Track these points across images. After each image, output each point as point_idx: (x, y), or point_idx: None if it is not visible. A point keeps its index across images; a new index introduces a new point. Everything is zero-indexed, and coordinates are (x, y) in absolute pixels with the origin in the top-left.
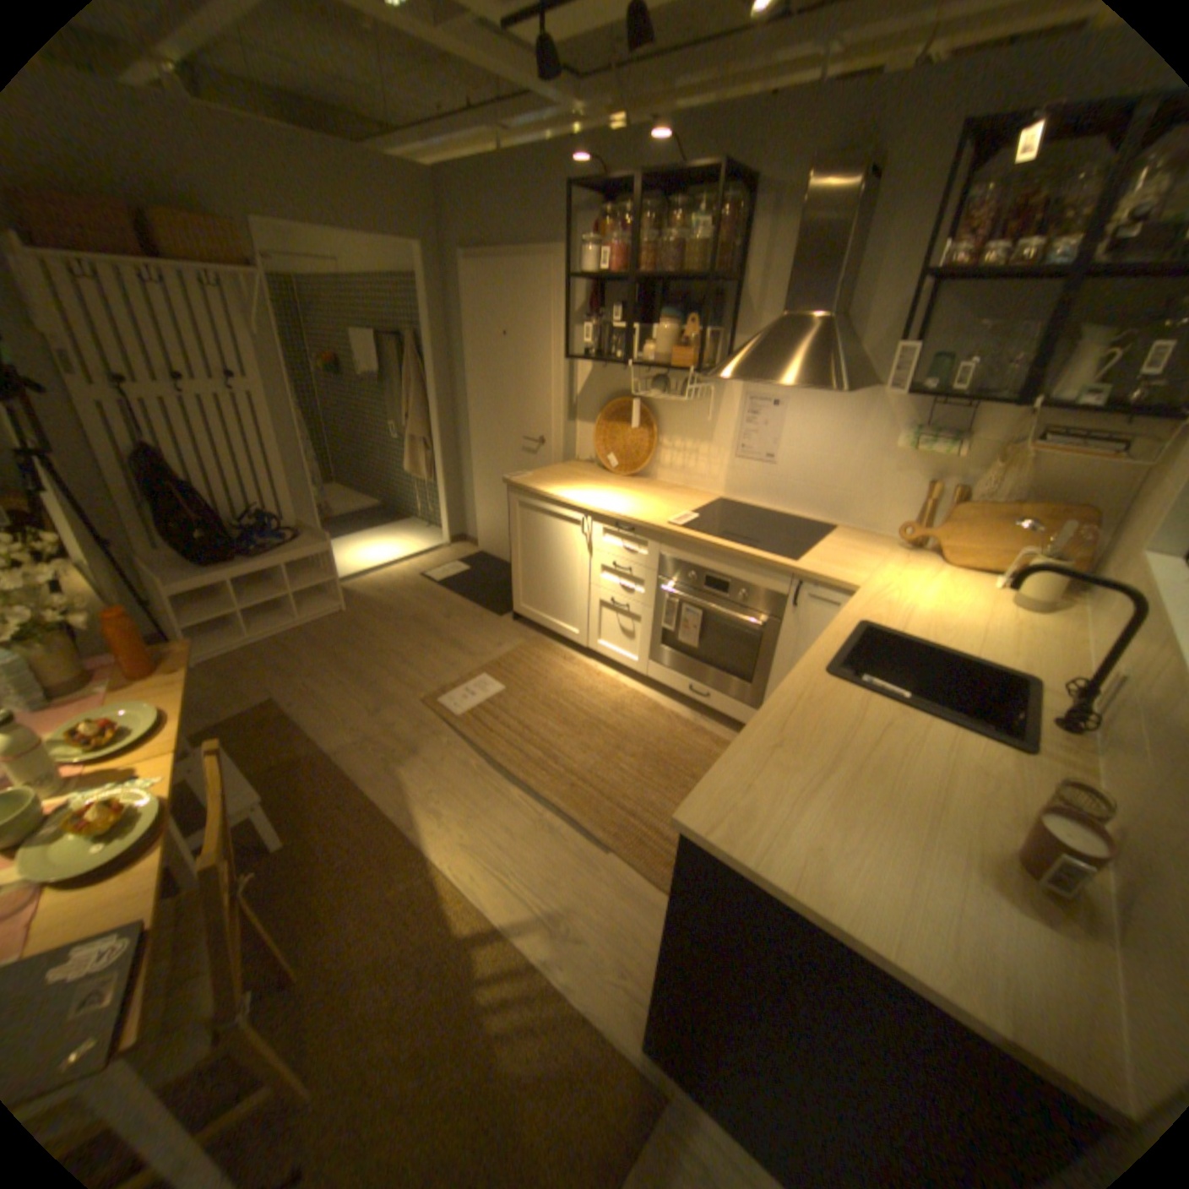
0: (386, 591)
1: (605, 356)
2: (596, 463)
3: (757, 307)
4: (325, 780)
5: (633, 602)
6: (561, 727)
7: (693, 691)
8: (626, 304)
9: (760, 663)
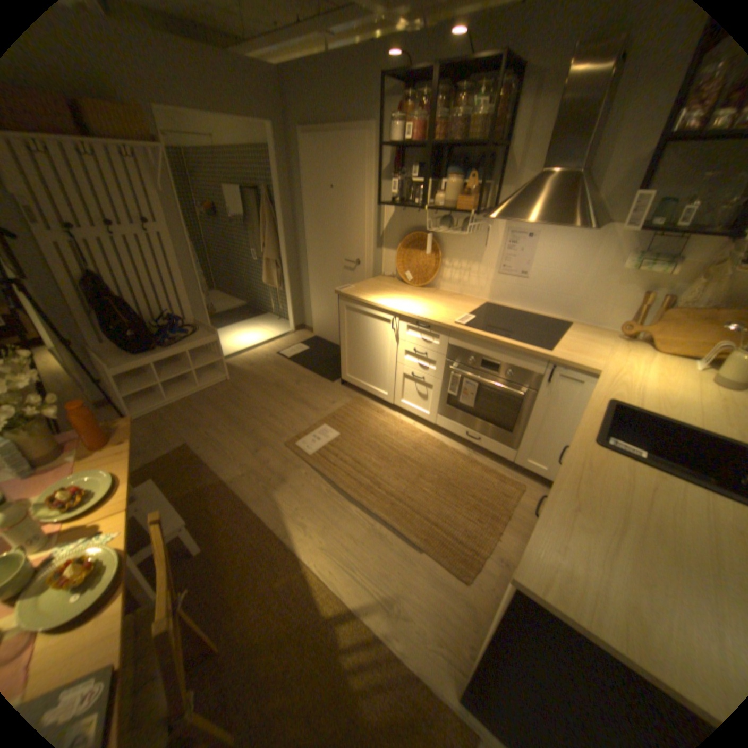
0: (255, 364)
1: (404, 202)
2: (396, 277)
3: (519, 165)
4: (226, 502)
5: (427, 375)
6: (380, 460)
7: (468, 435)
8: (420, 163)
9: (519, 419)
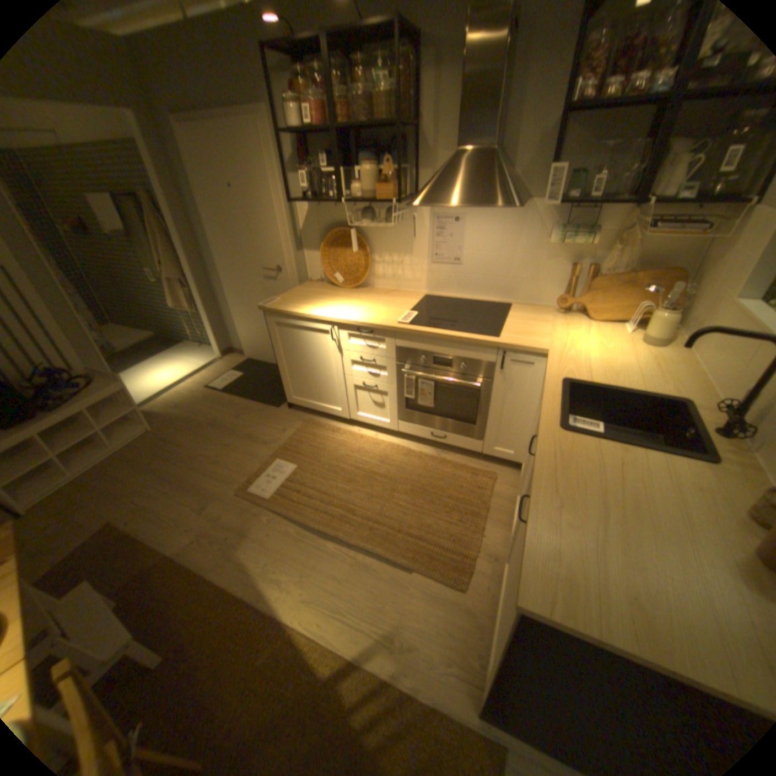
0: (181, 406)
1: (318, 196)
2: (326, 280)
3: (433, 145)
4: (176, 581)
5: (380, 383)
6: (349, 484)
7: (434, 436)
8: (327, 151)
9: (479, 410)
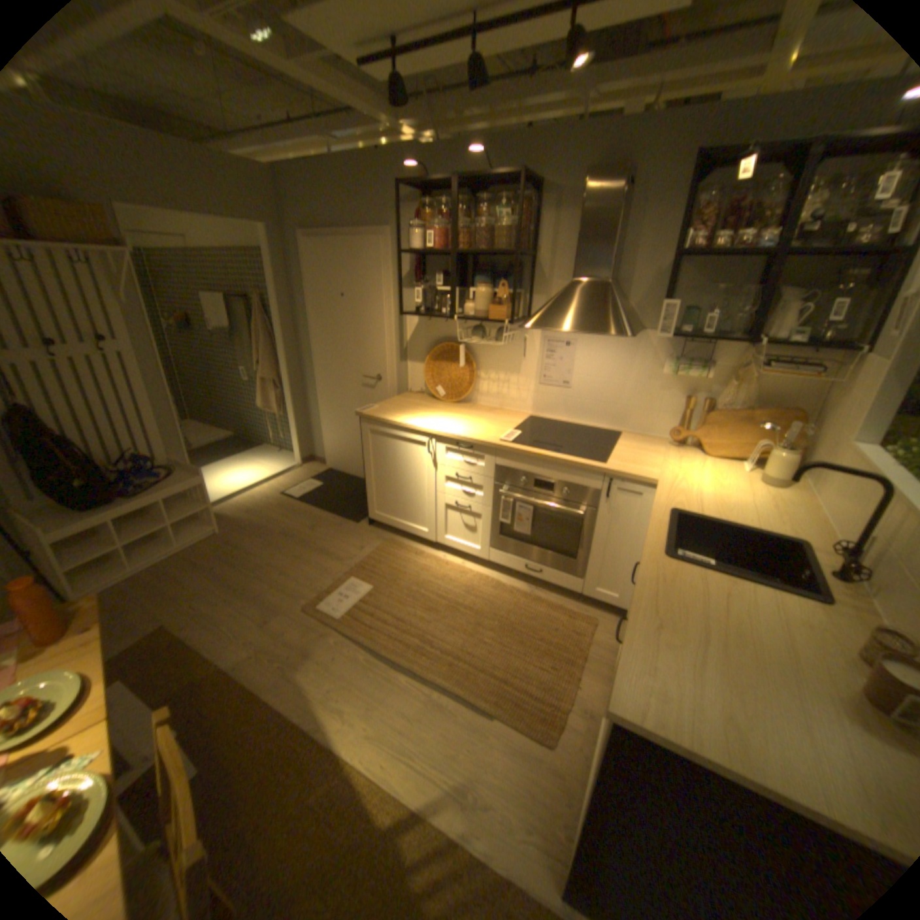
0: (252, 511)
1: (429, 311)
2: (426, 393)
3: (548, 274)
4: (228, 698)
5: (474, 503)
6: (429, 613)
7: (528, 569)
8: (443, 271)
9: (581, 542)
